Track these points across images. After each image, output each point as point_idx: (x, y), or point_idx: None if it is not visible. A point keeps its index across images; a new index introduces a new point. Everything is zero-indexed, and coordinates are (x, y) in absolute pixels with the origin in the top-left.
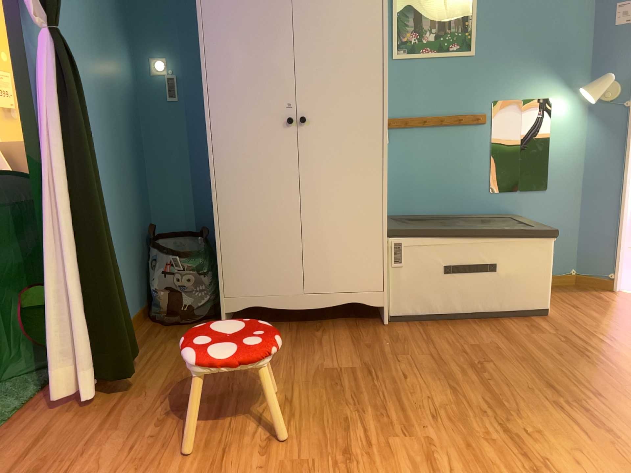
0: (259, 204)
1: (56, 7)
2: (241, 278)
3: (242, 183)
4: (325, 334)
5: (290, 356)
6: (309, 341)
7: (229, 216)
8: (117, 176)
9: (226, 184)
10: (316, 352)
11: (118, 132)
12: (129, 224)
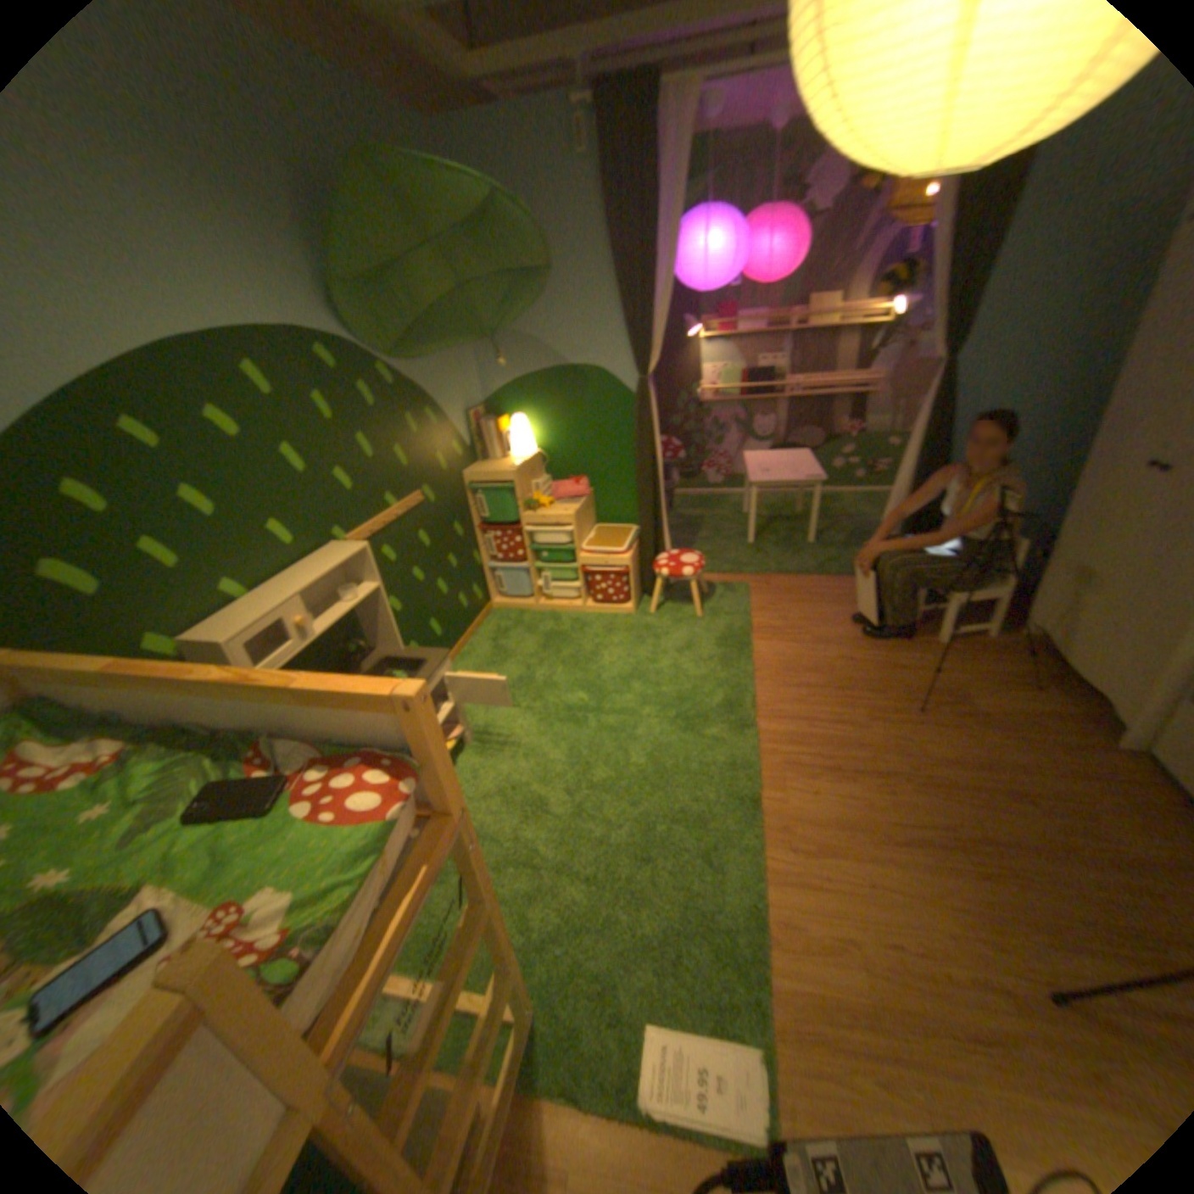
0: (1090, 543)
1: (960, 342)
2: (1048, 602)
3: (1089, 514)
4: (1054, 699)
5: (985, 675)
6: (1028, 687)
7: (1067, 540)
8: (1048, 462)
9: (1080, 508)
10: (1003, 690)
11: (1079, 420)
12: (1048, 508)
